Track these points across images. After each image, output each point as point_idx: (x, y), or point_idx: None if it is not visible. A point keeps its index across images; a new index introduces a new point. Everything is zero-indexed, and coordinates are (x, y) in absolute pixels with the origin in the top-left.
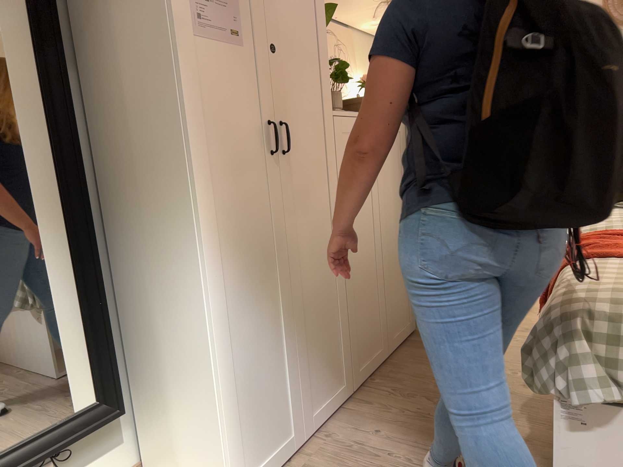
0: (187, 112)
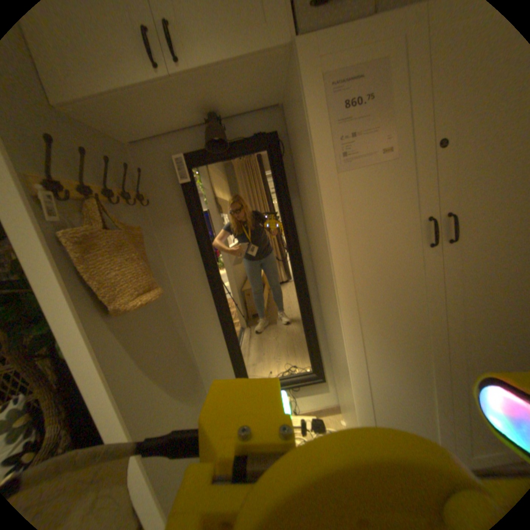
0: (328, 236)
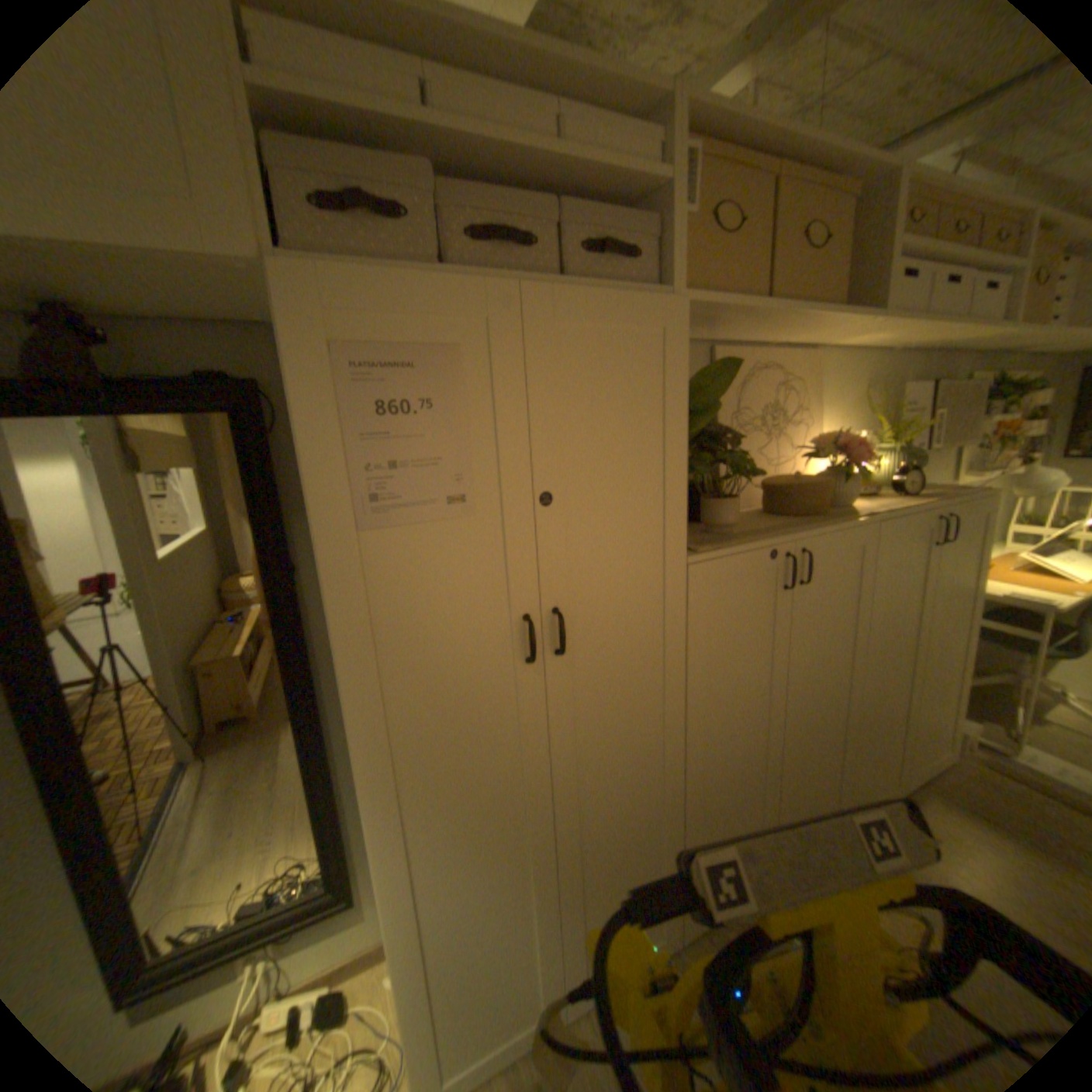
0: (337, 653)
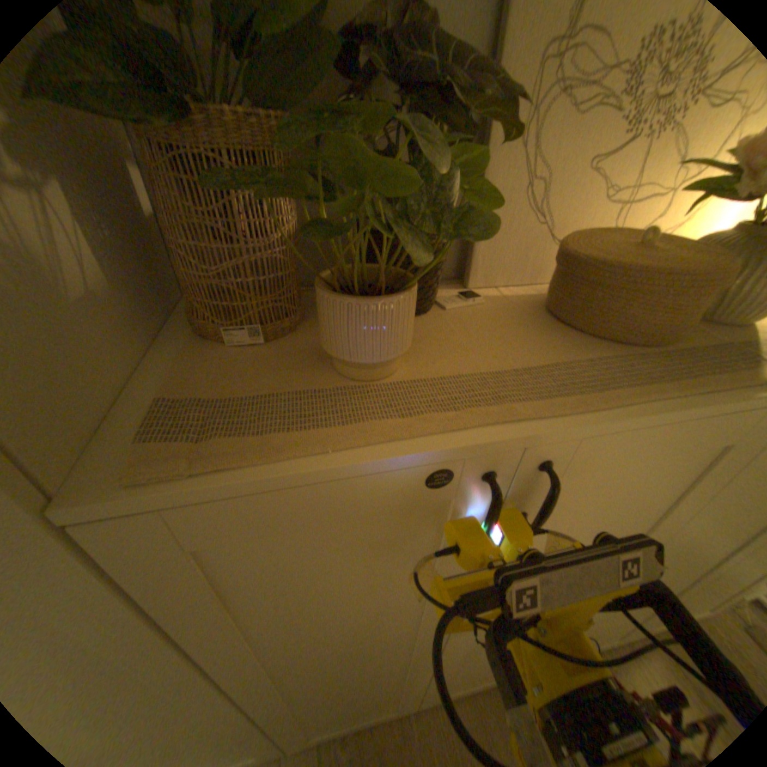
0: None
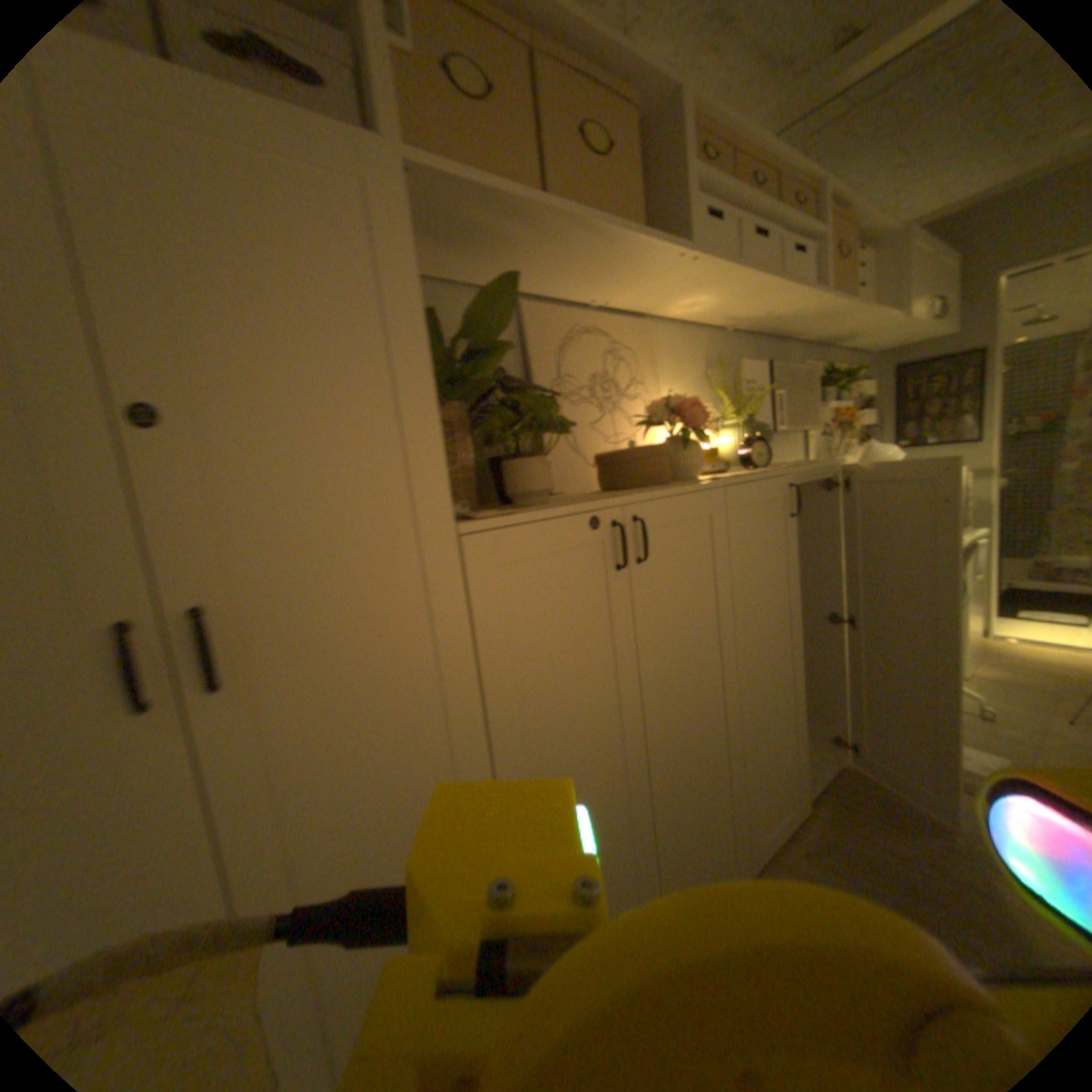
0: None
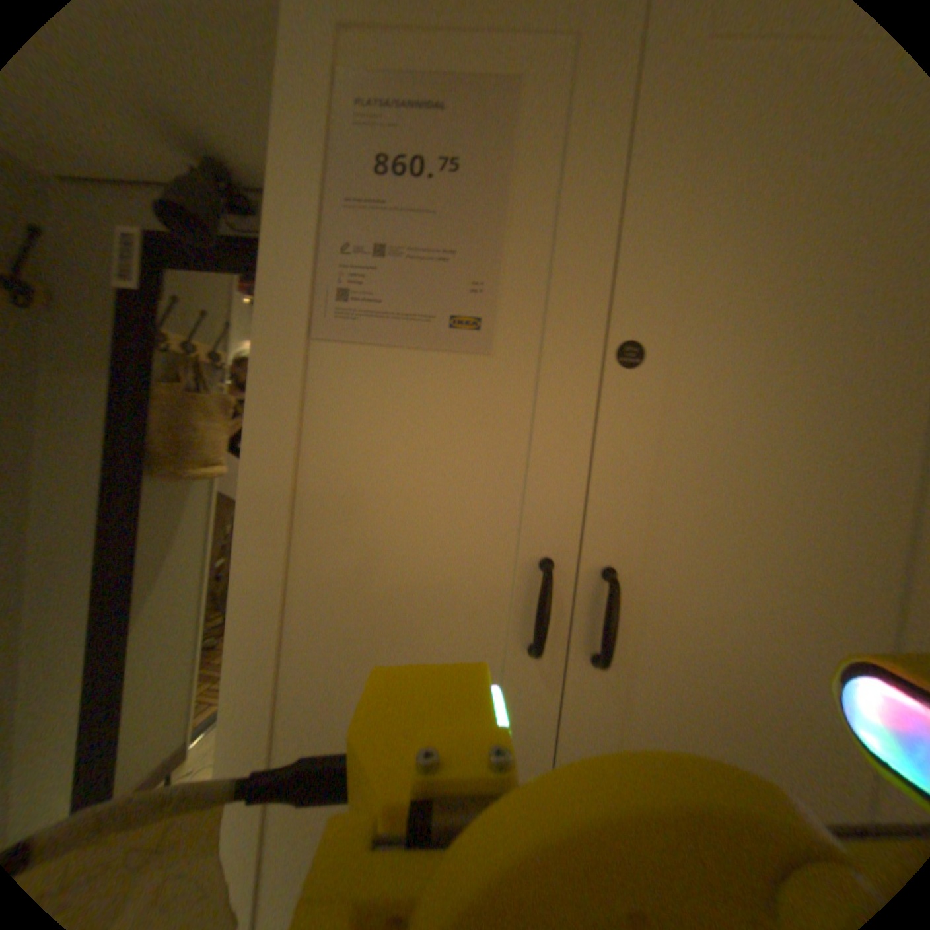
0: (242, 507)
